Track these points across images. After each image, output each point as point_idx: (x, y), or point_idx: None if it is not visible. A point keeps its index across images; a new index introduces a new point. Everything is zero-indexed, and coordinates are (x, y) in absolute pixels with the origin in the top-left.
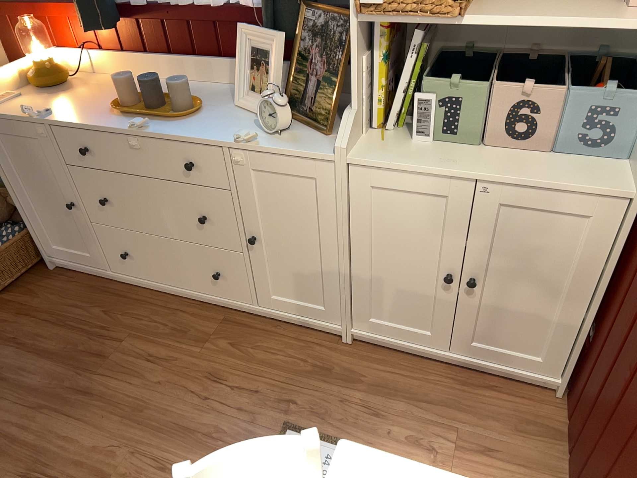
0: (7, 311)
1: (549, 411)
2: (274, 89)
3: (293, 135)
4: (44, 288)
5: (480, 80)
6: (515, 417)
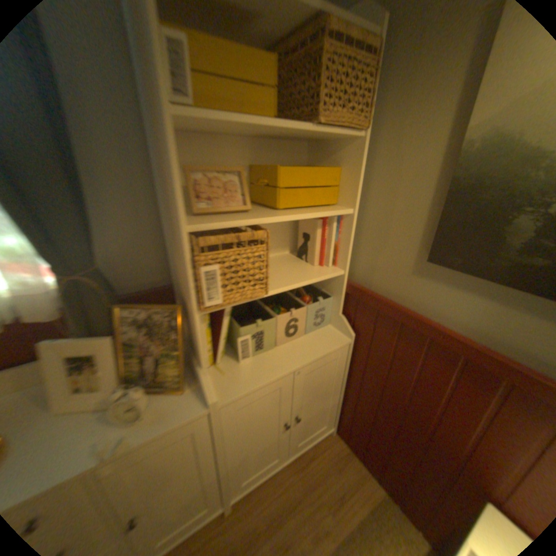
0: None
1: (338, 449)
2: (110, 386)
3: (152, 415)
4: None
5: (267, 318)
6: (332, 468)
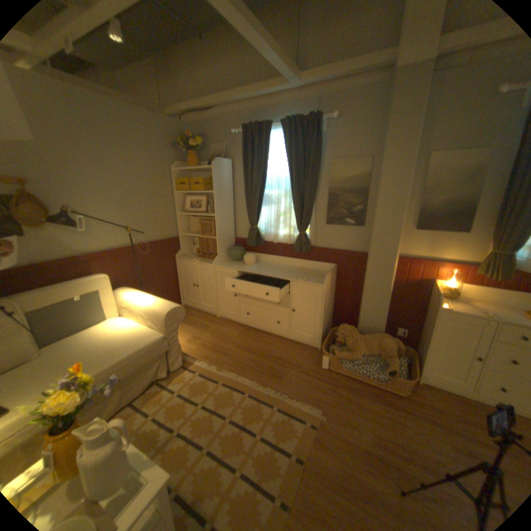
0: (424, 409)
1: None
2: None
3: None
4: (429, 397)
5: None
6: None
